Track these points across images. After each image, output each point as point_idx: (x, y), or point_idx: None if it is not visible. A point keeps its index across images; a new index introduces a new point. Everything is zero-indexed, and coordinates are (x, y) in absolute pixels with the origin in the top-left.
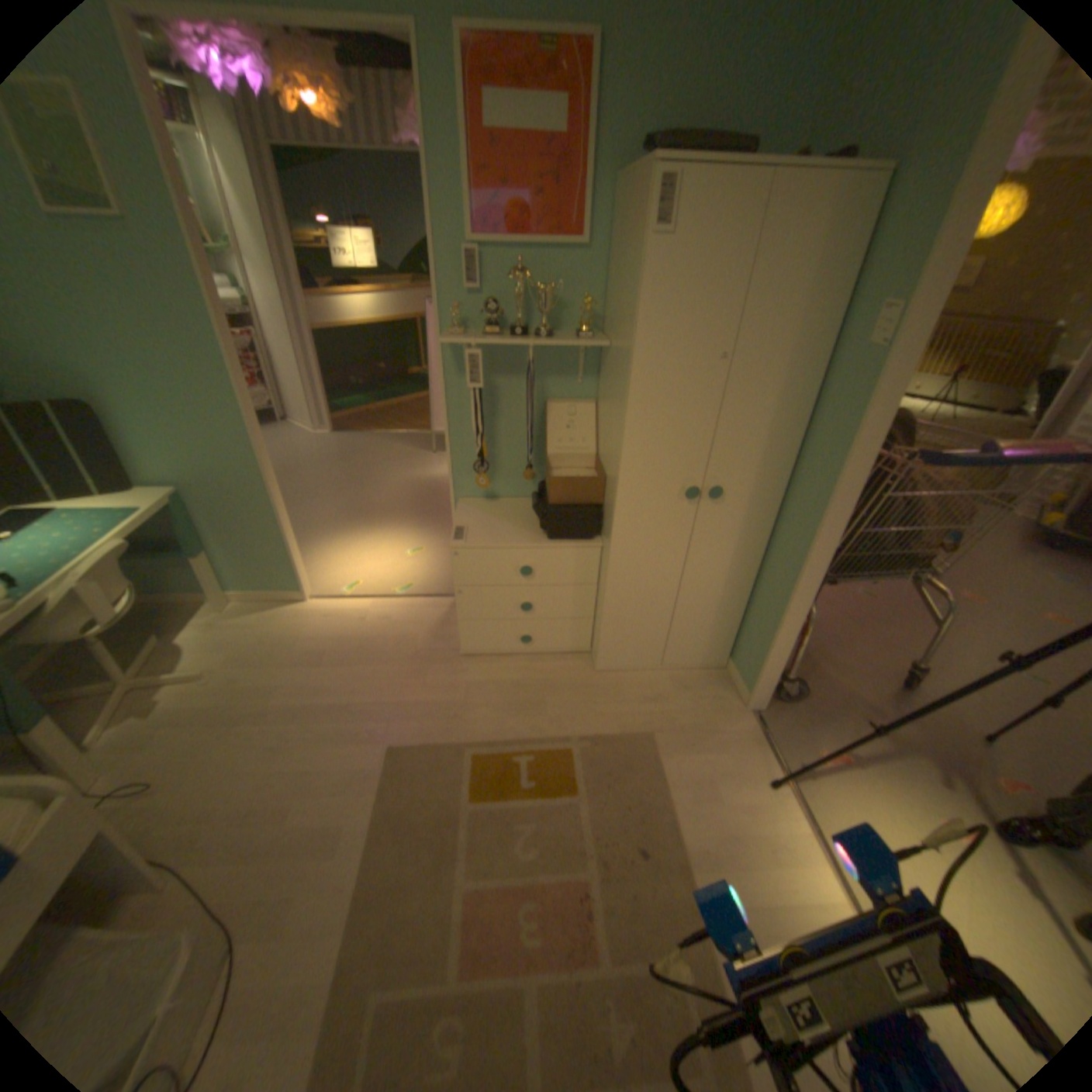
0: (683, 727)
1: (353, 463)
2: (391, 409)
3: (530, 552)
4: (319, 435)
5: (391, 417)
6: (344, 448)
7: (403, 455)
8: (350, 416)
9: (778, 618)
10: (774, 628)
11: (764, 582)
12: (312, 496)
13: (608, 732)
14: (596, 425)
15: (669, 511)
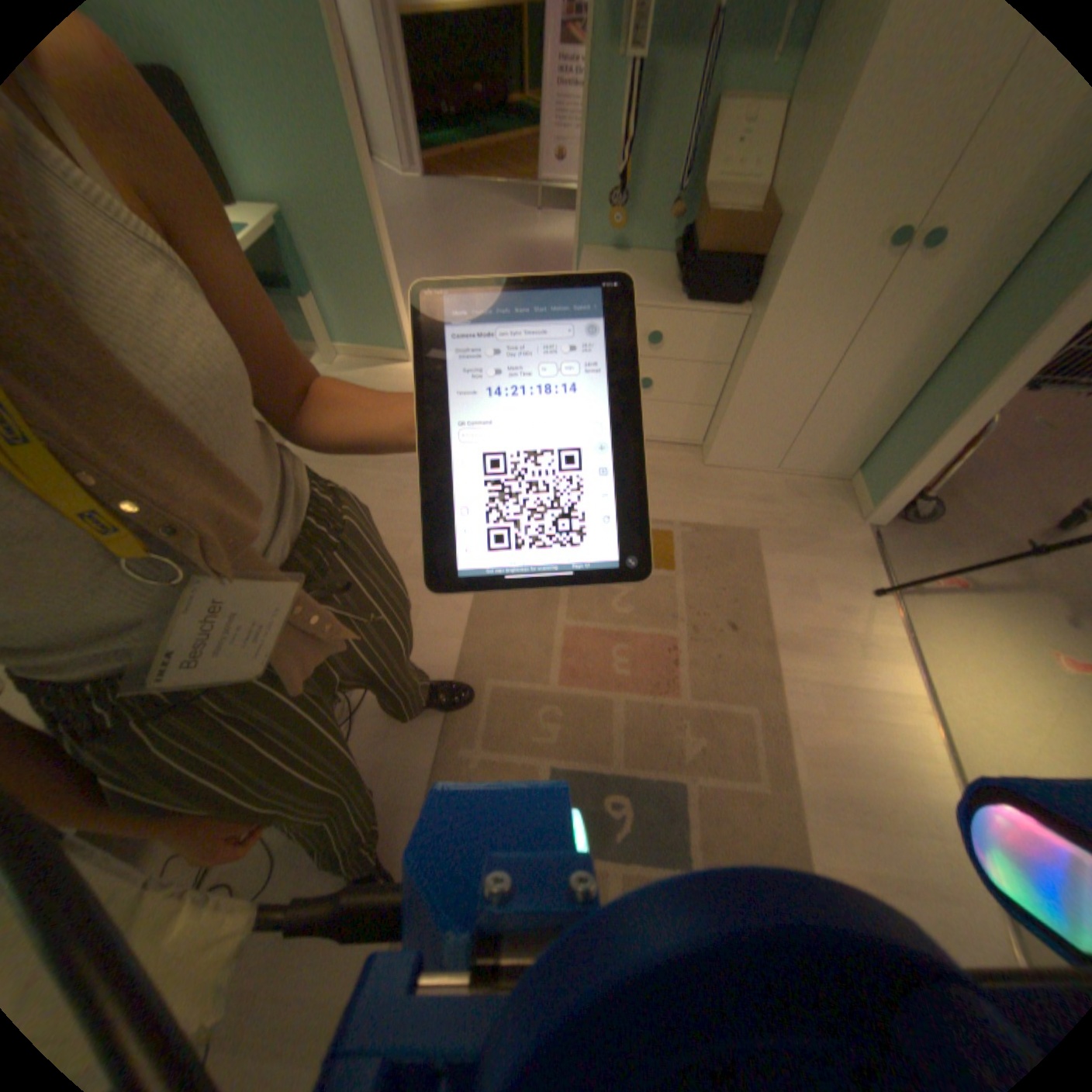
0: (790, 530)
1: (448, 215)
2: (488, 151)
3: (662, 315)
4: (408, 178)
5: (488, 160)
6: (436, 197)
7: (503, 209)
8: (441, 157)
9: (947, 422)
10: (936, 435)
11: (941, 379)
12: (406, 251)
13: (709, 523)
14: (780, 141)
15: (858, 265)
